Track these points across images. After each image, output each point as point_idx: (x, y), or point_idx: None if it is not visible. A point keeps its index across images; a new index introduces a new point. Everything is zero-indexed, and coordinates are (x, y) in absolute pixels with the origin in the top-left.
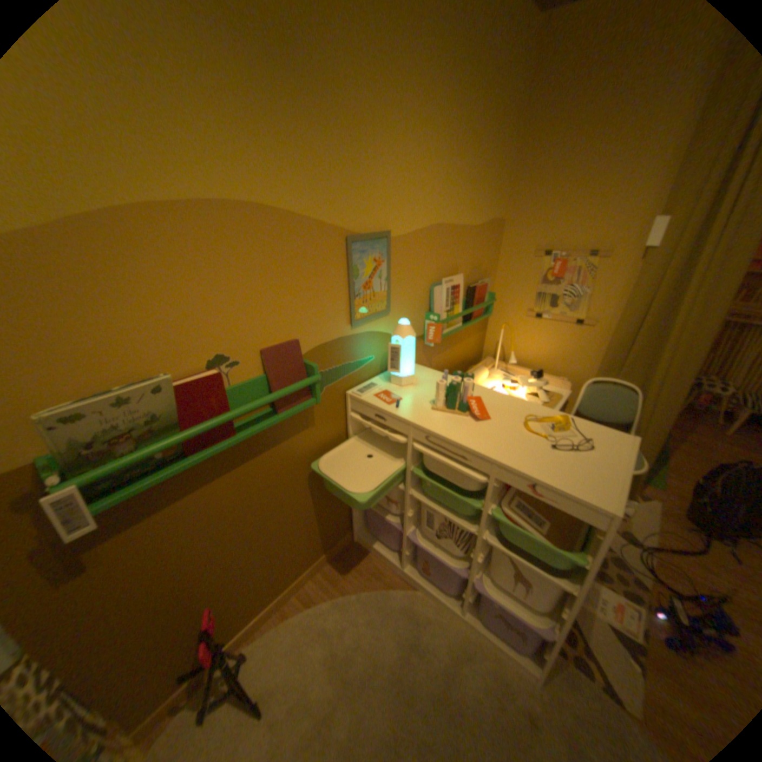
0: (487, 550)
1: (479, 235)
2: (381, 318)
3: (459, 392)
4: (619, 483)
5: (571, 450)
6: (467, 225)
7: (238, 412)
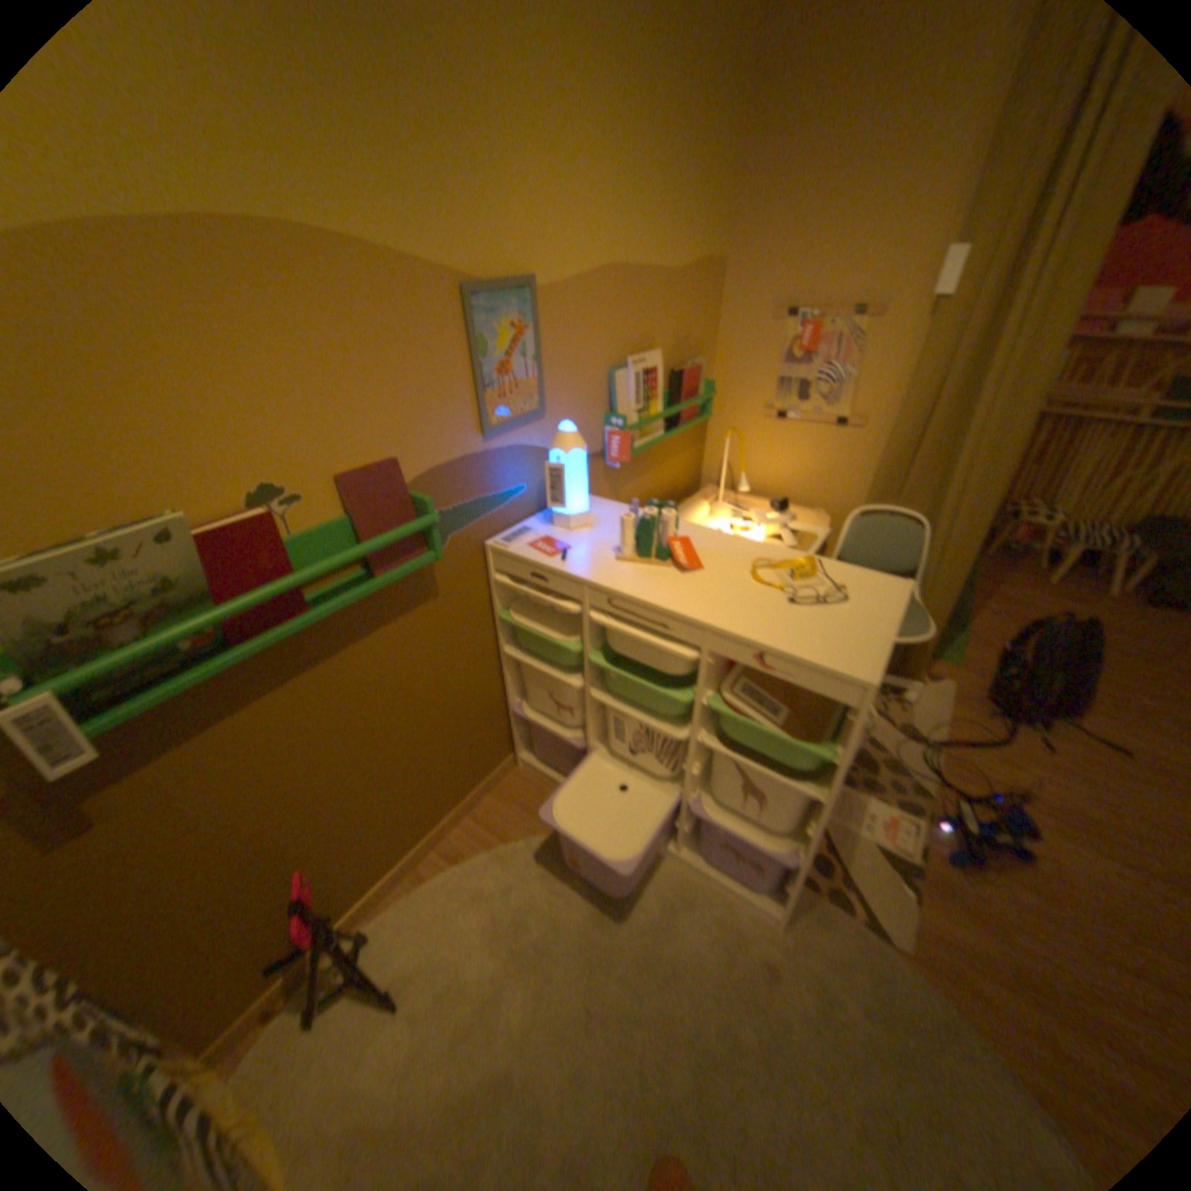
0: (706, 759)
1: (685, 285)
2: (531, 424)
3: (656, 533)
4: (878, 642)
5: (815, 604)
6: (664, 269)
7: (307, 575)
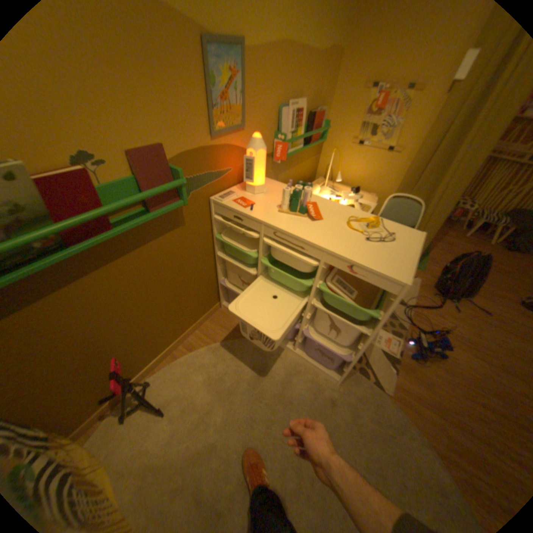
0: (312, 311)
1: (322, 61)
2: (236, 133)
3: (299, 198)
4: (409, 263)
5: (378, 241)
6: (312, 48)
7: (111, 208)
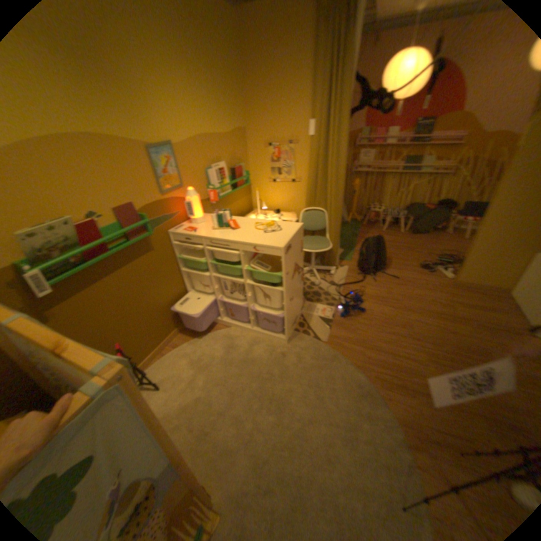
0: (252, 291)
1: (228, 138)
2: (177, 189)
3: (223, 219)
4: (285, 238)
5: (271, 232)
6: (218, 134)
7: (106, 238)
